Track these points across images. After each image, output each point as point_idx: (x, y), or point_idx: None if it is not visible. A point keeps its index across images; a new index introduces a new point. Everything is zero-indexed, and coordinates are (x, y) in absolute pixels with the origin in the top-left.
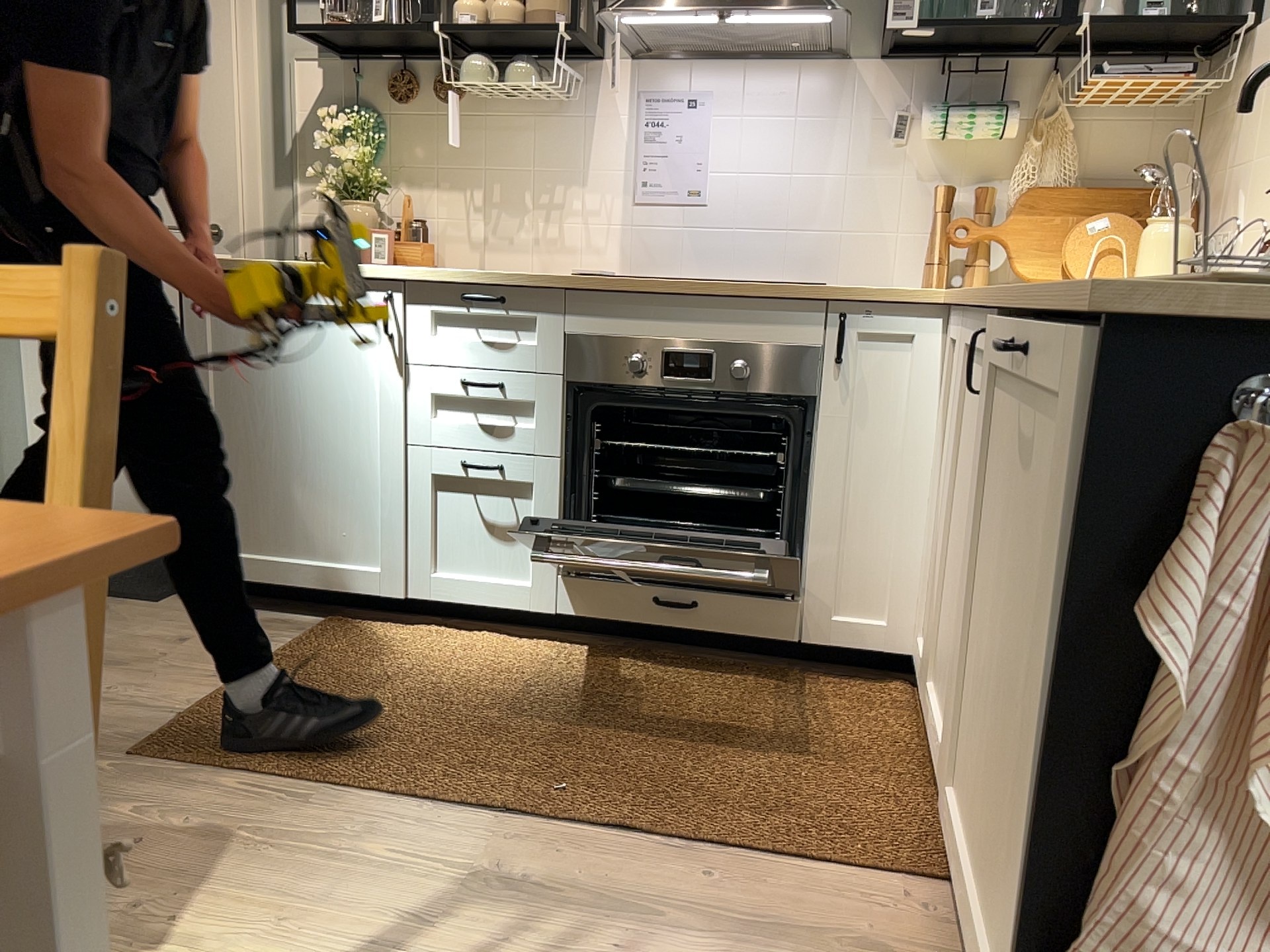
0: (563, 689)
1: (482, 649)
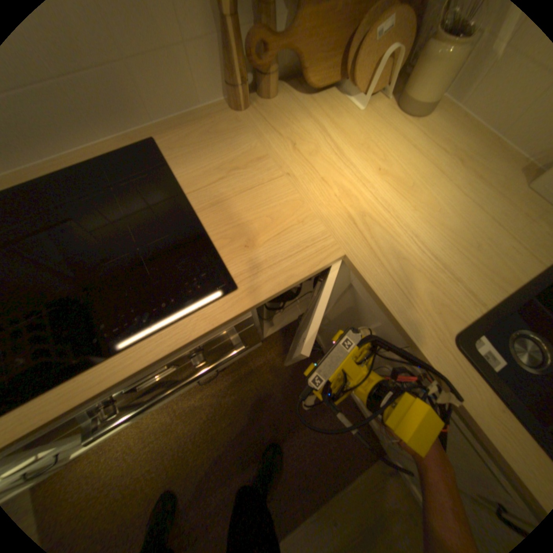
0: (194, 443)
1: (132, 442)
